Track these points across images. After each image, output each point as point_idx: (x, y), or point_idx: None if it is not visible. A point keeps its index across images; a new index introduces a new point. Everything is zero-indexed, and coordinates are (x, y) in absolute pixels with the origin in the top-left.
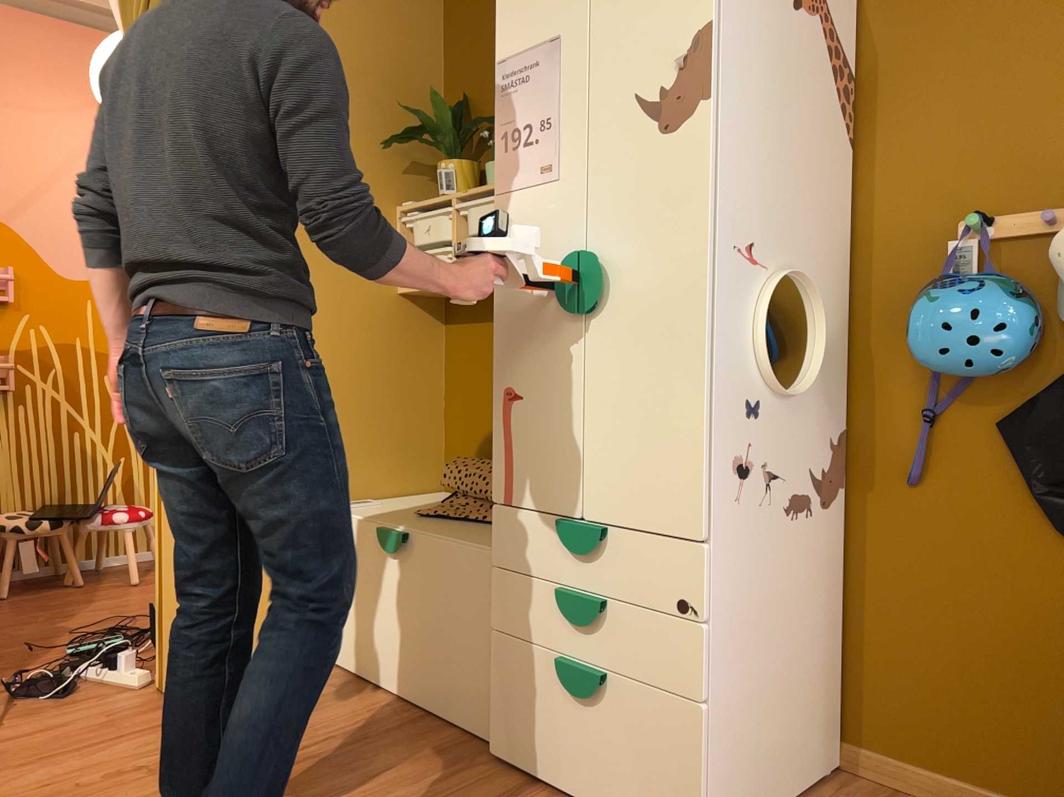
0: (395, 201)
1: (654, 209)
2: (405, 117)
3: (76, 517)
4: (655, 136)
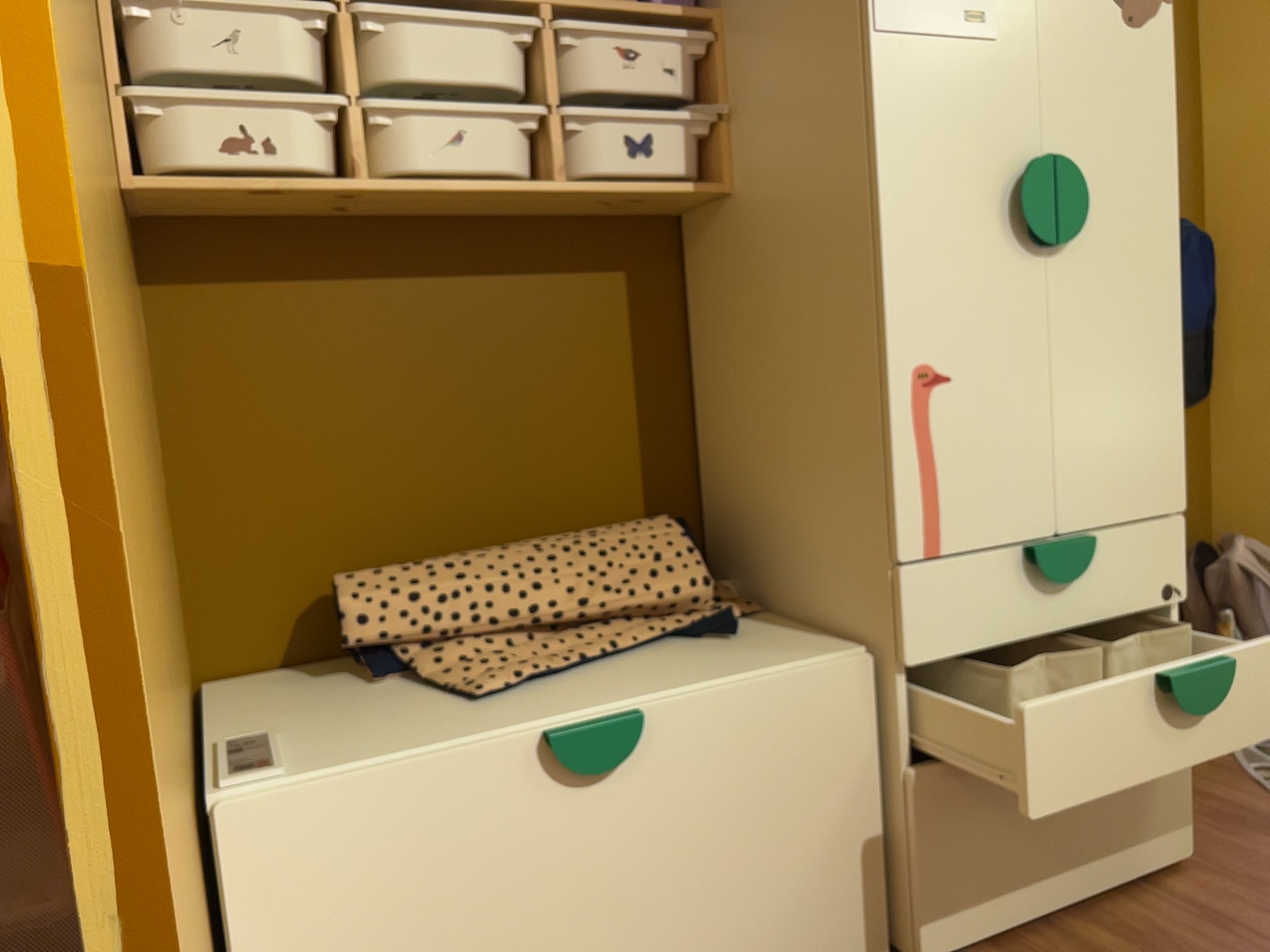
0: None
1: (1124, 119)
2: None
3: None
4: (1121, 23)
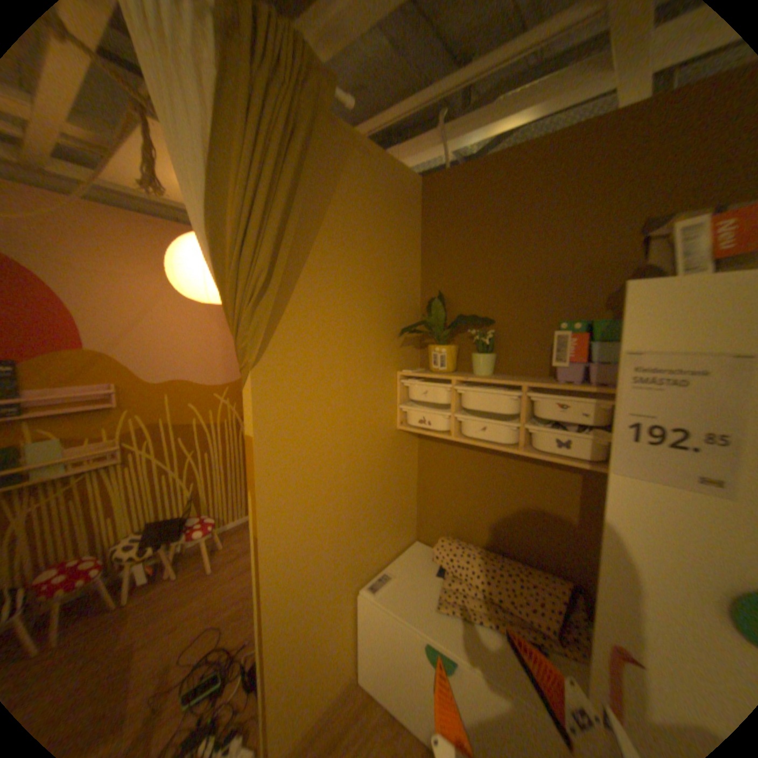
0: (396, 367)
1: None
2: (401, 307)
3: (168, 537)
4: None
